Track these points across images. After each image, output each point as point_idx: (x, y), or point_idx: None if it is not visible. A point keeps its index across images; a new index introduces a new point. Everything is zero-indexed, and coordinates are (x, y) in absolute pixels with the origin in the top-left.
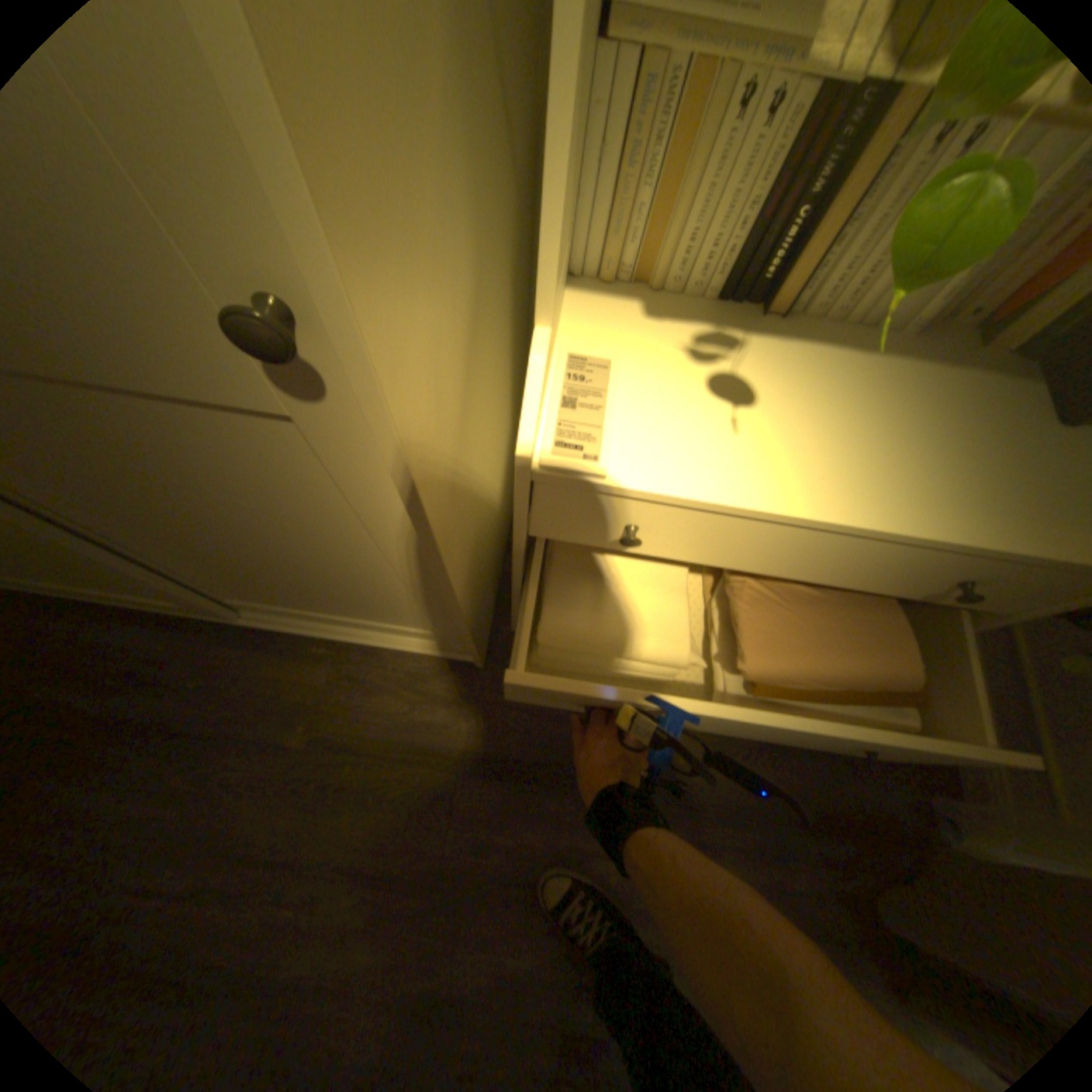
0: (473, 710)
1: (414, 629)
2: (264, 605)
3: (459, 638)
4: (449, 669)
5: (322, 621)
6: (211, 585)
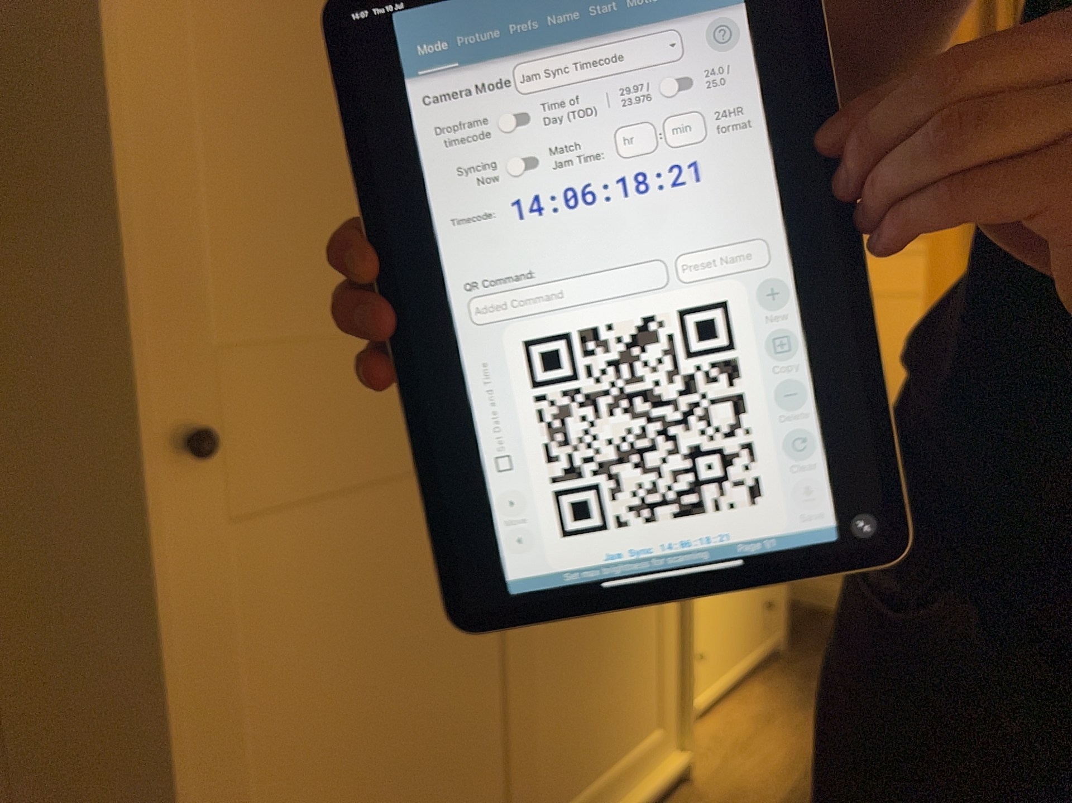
0: (736, 798)
1: (652, 729)
2: (564, 800)
3: (676, 712)
4: (685, 800)
5: (599, 797)
6: (545, 761)
